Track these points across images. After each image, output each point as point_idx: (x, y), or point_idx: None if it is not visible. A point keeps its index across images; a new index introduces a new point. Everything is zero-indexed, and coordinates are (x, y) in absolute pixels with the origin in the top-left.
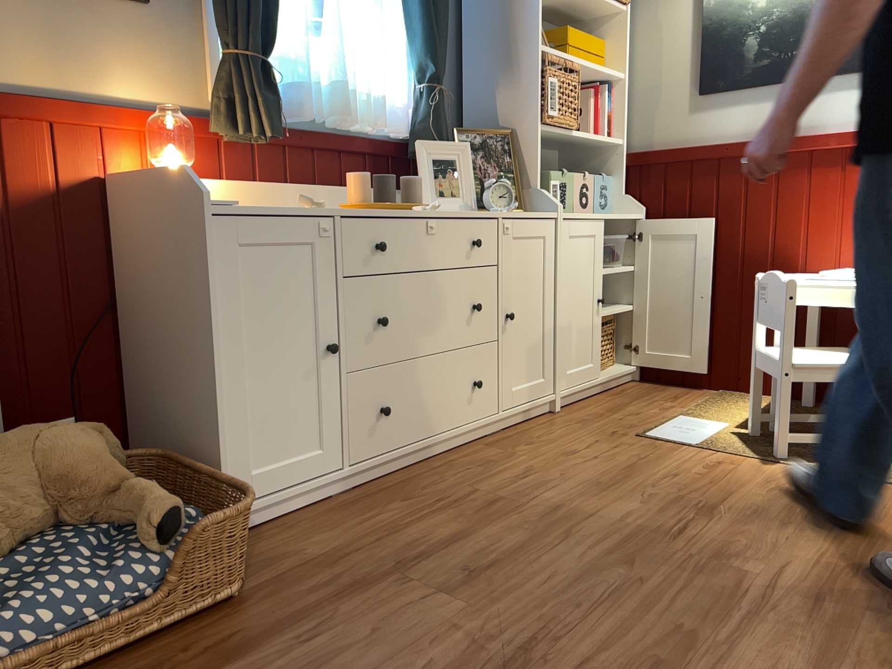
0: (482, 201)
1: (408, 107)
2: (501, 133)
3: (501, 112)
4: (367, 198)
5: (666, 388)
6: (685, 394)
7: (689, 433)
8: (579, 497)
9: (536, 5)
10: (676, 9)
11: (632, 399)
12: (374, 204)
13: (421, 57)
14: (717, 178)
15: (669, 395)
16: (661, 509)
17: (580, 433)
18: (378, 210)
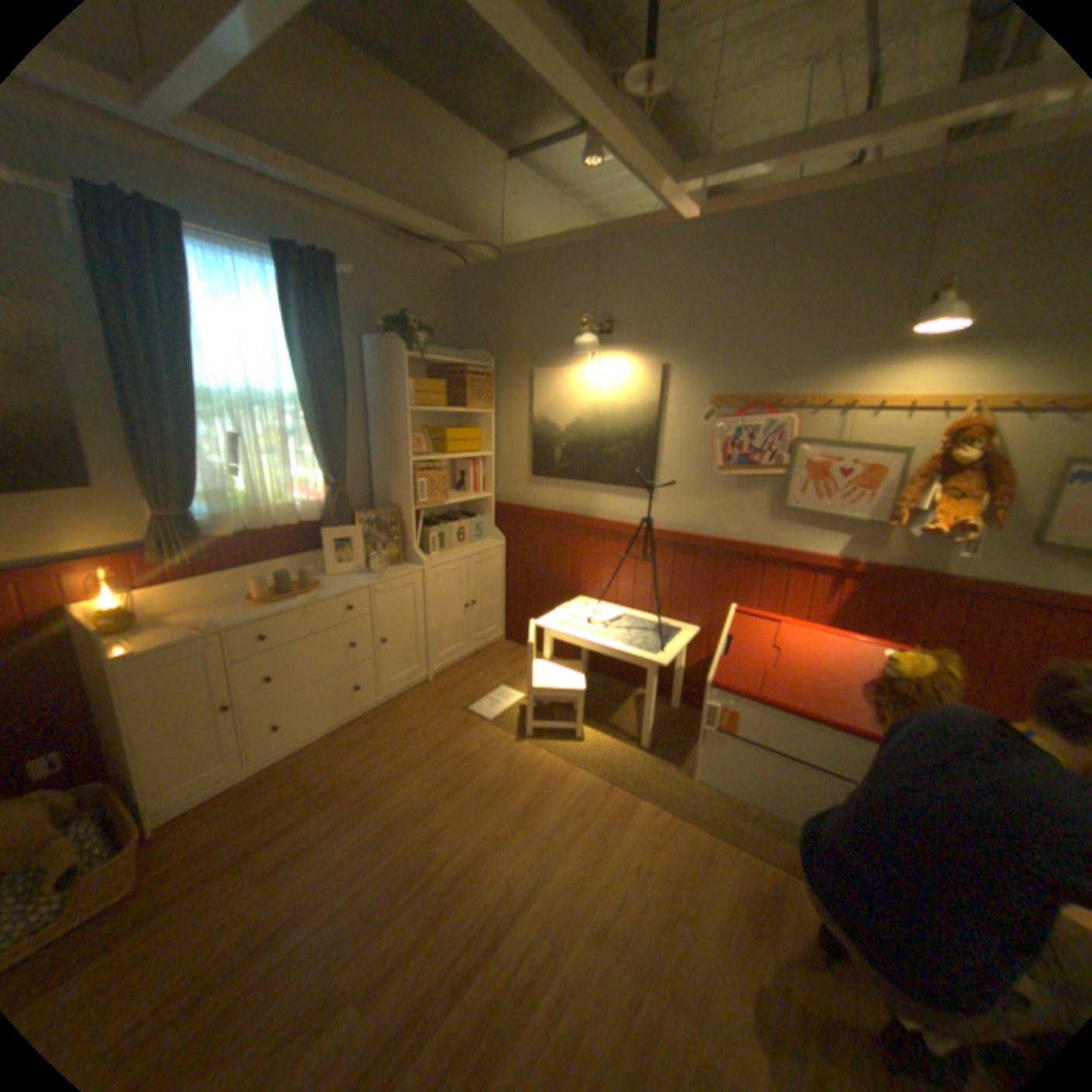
0: (368, 566)
1: (323, 497)
2: (392, 508)
3: (392, 495)
4: (264, 595)
5: (513, 653)
6: (521, 660)
7: (493, 709)
8: (386, 782)
9: (406, 435)
10: (519, 418)
11: (485, 666)
12: (265, 603)
13: (323, 473)
14: (541, 530)
15: (510, 661)
16: (426, 794)
17: (429, 708)
18: (270, 604)
